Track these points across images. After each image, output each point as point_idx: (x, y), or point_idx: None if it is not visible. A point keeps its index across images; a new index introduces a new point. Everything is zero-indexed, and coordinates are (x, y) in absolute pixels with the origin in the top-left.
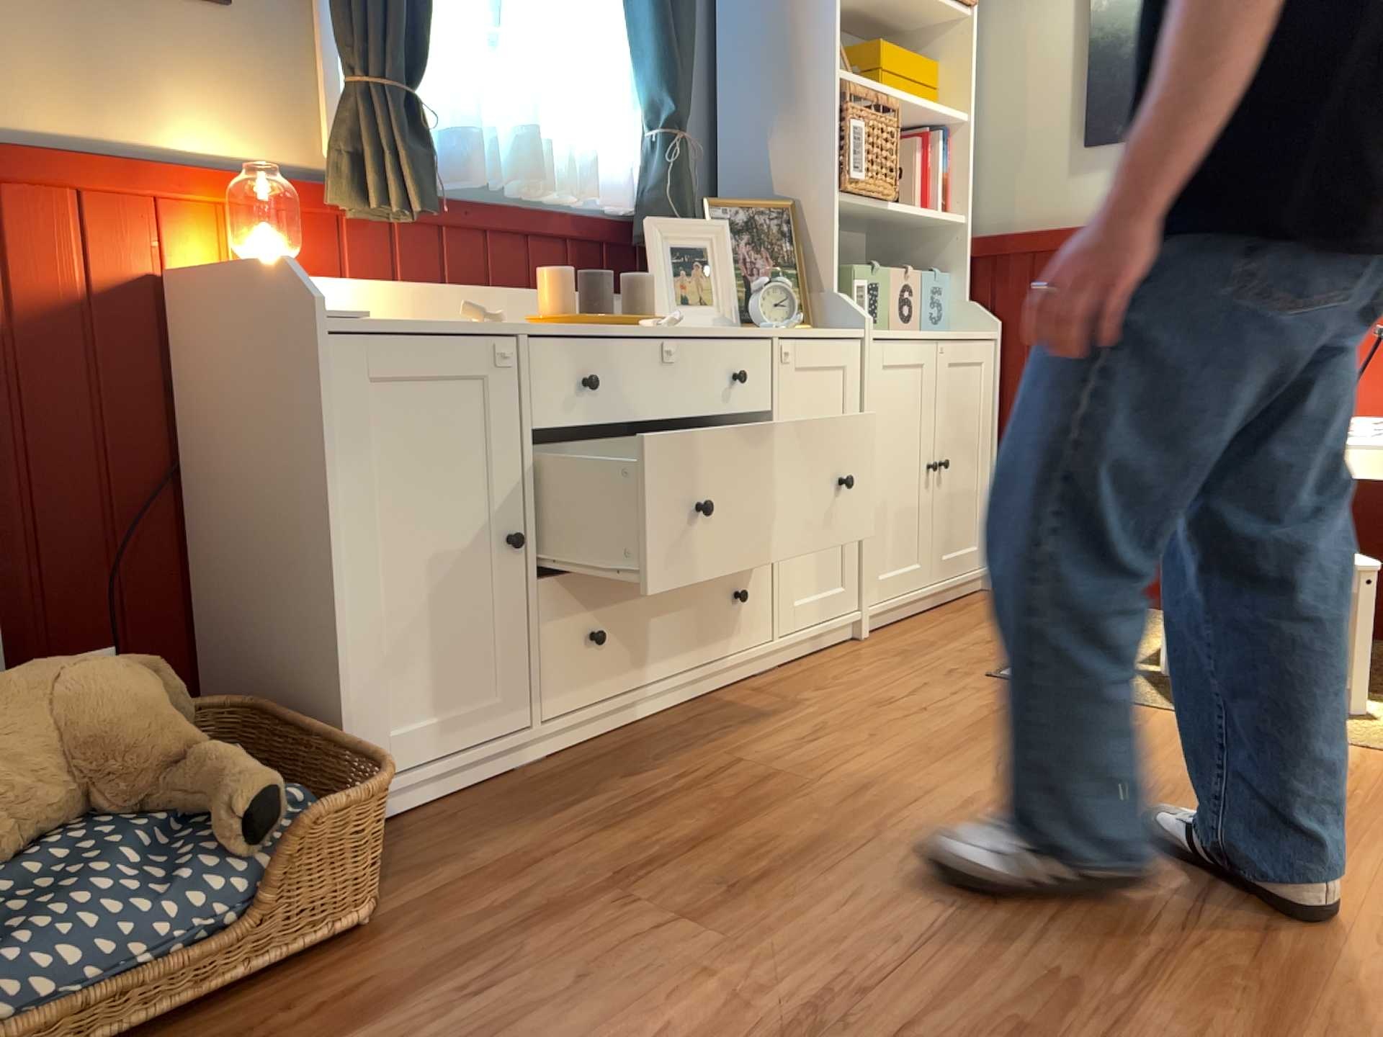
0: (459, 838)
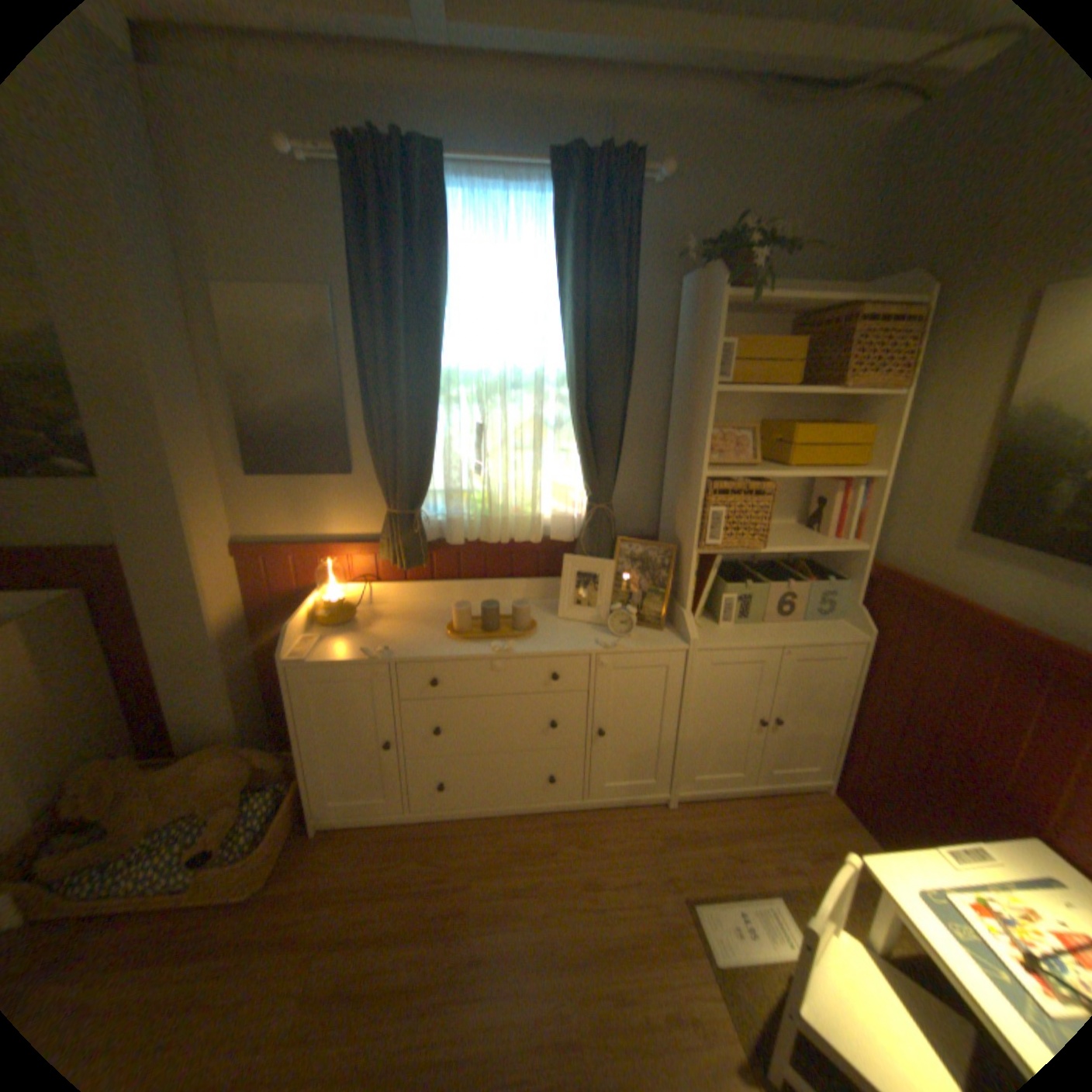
0: (332, 863)
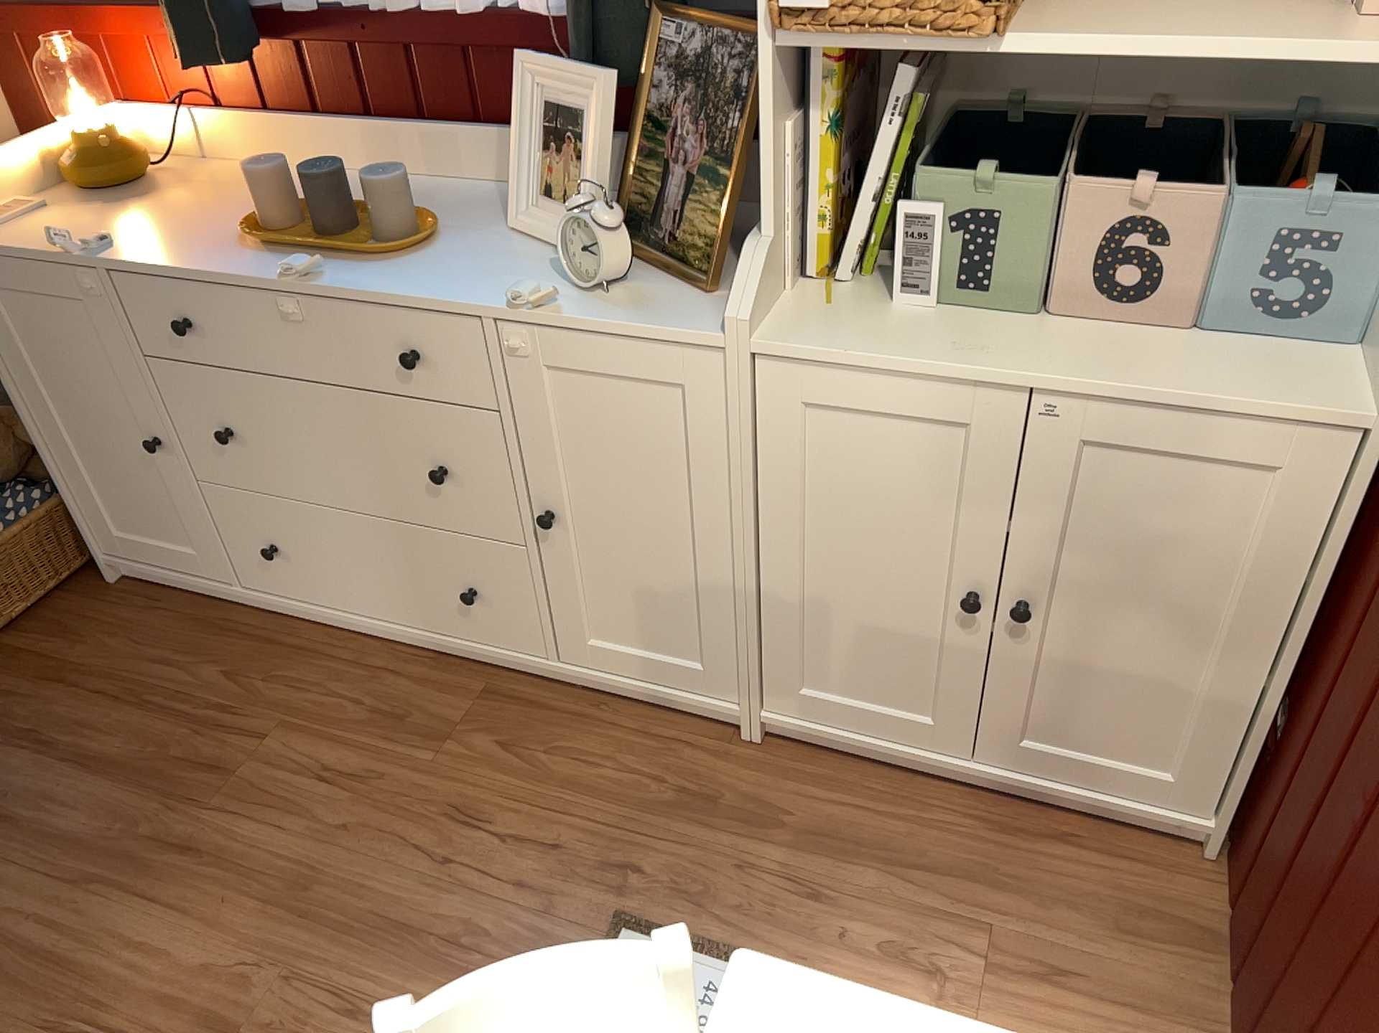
0: (115, 627)
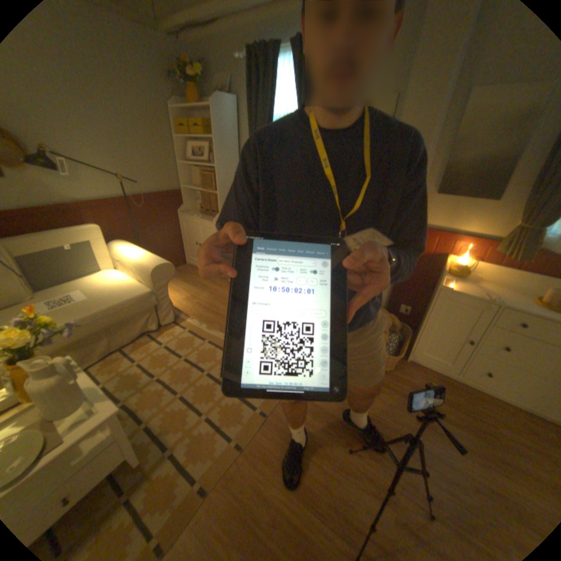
0: (419, 377)
